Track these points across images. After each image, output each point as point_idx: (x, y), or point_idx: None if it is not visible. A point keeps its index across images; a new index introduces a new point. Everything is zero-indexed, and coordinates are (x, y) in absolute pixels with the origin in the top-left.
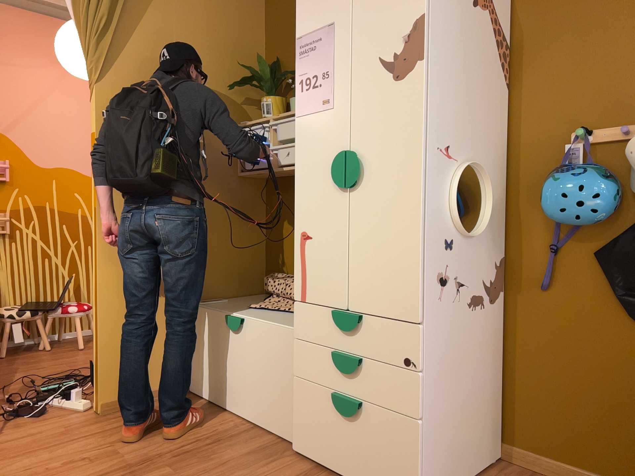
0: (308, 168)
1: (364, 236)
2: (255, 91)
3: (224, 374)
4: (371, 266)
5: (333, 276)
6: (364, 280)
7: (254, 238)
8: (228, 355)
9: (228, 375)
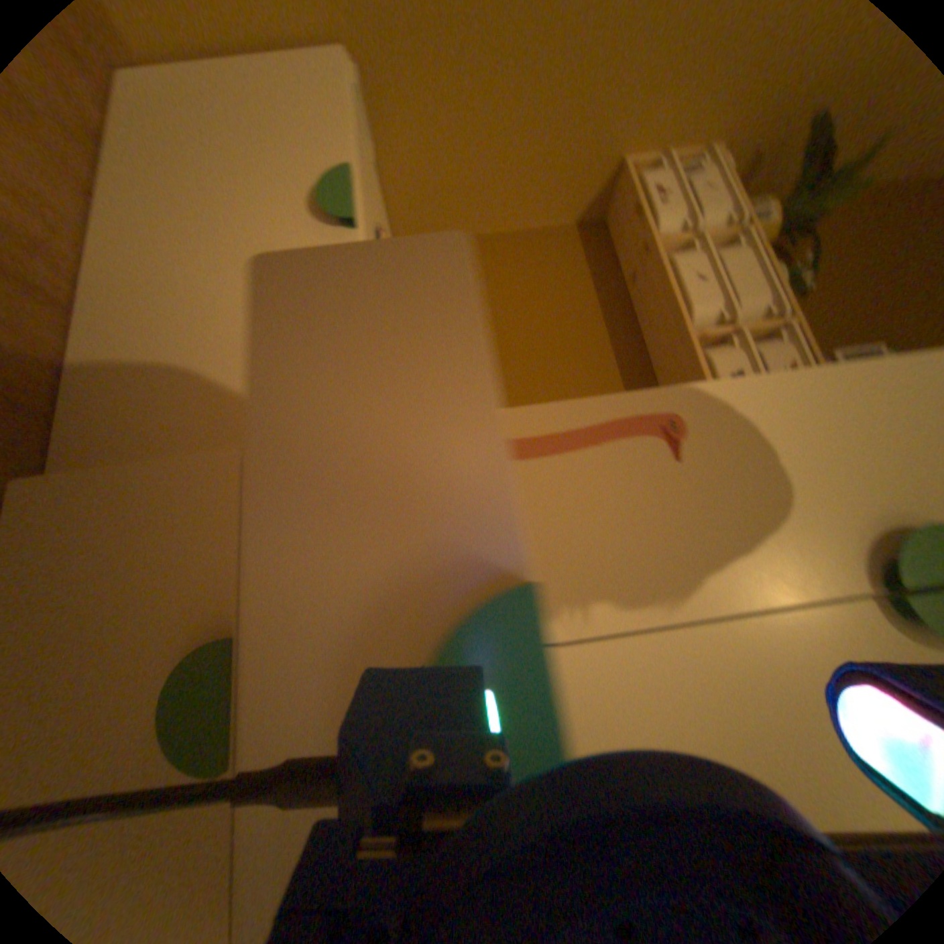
0: (862, 420)
1: (760, 689)
2: (760, 186)
3: (189, 189)
4: (680, 740)
5: (593, 578)
6: (625, 713)
7: (494, 220)
8: (244, 197)
9: (188, 204)
